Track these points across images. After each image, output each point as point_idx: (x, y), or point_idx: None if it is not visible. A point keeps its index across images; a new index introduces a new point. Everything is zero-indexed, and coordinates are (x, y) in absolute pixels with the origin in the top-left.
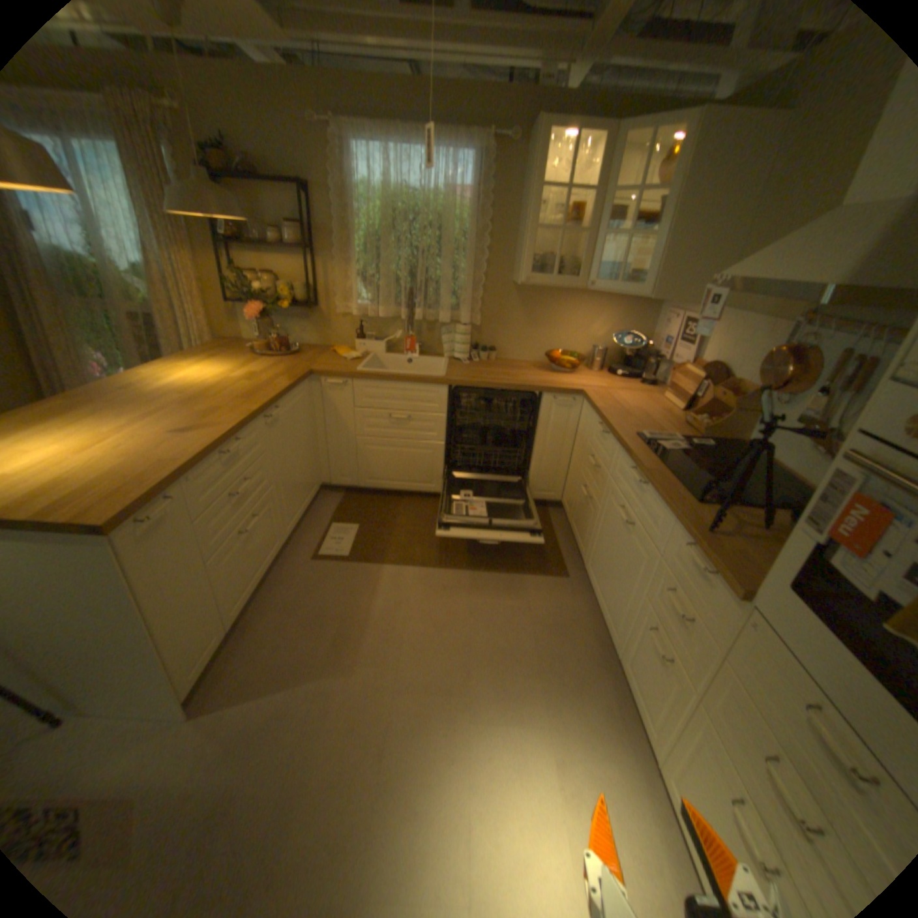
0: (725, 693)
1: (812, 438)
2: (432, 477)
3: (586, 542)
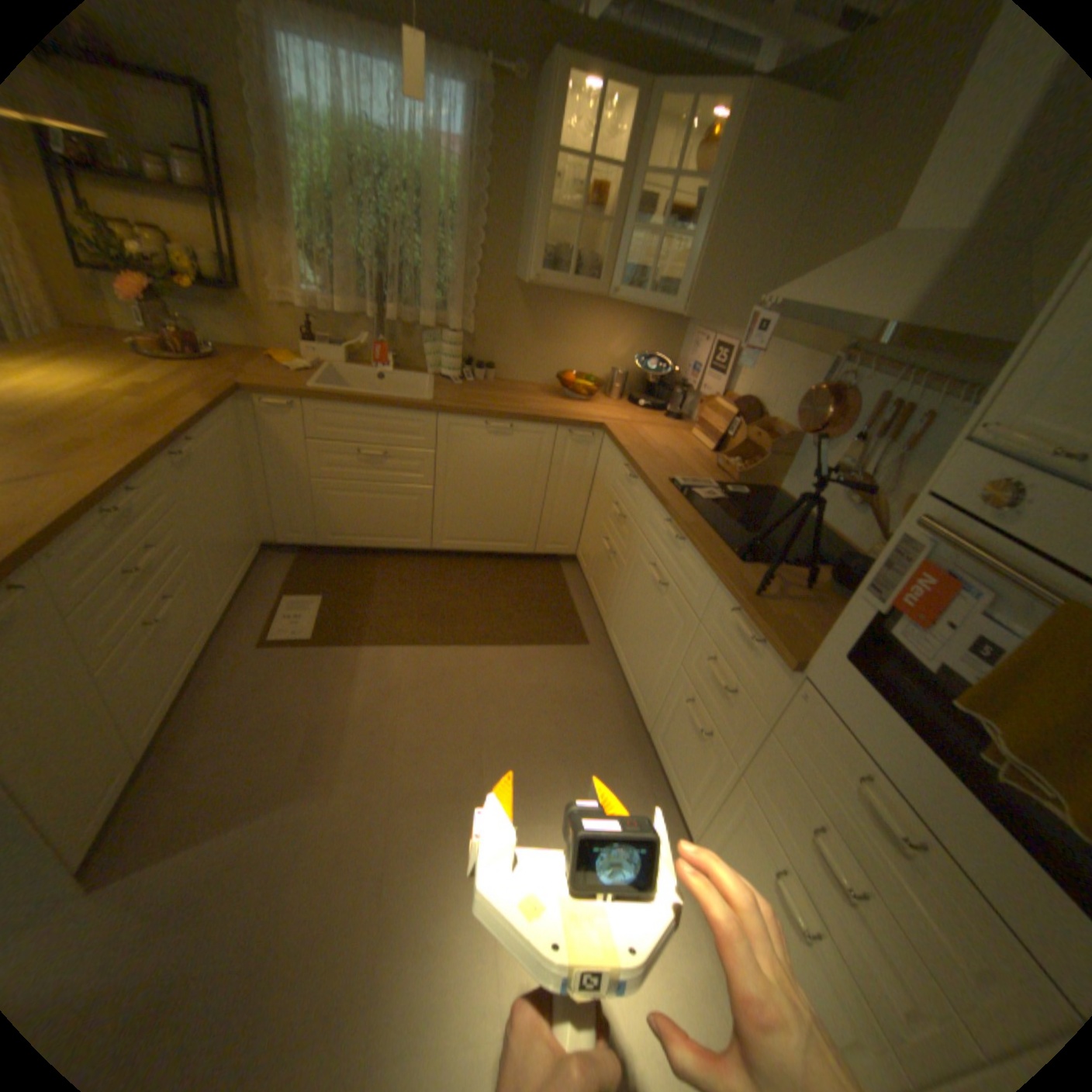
0: (770, 767)
1: (847, 488)
2: (418, 530)
3: (608, 603)
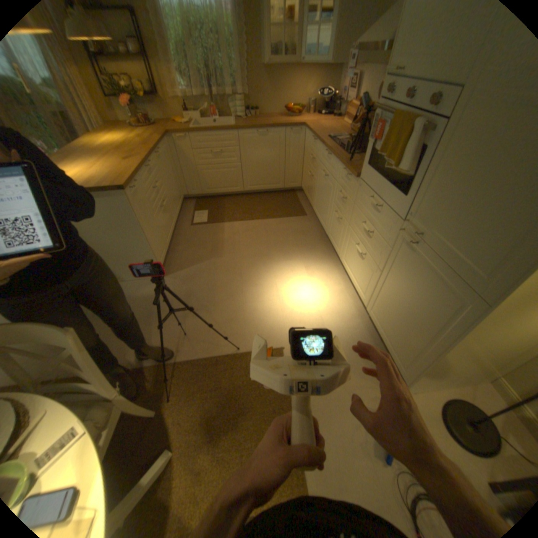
0: (353, 215)
1: None
2: (237, 183)
3: (312, 198)
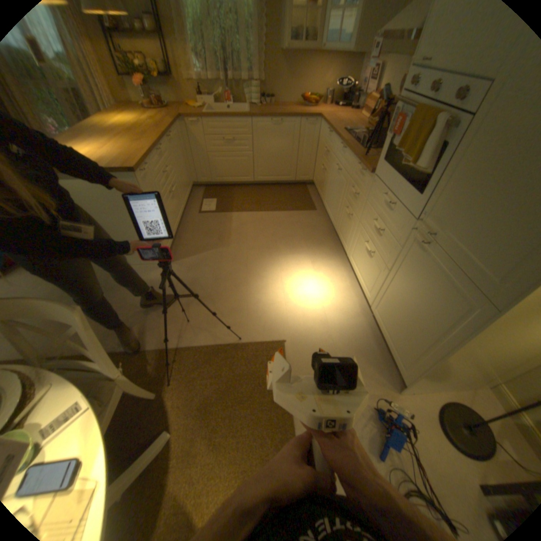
0: (365, 211)
1: None
2: (248, 173)
3: (323, 192)
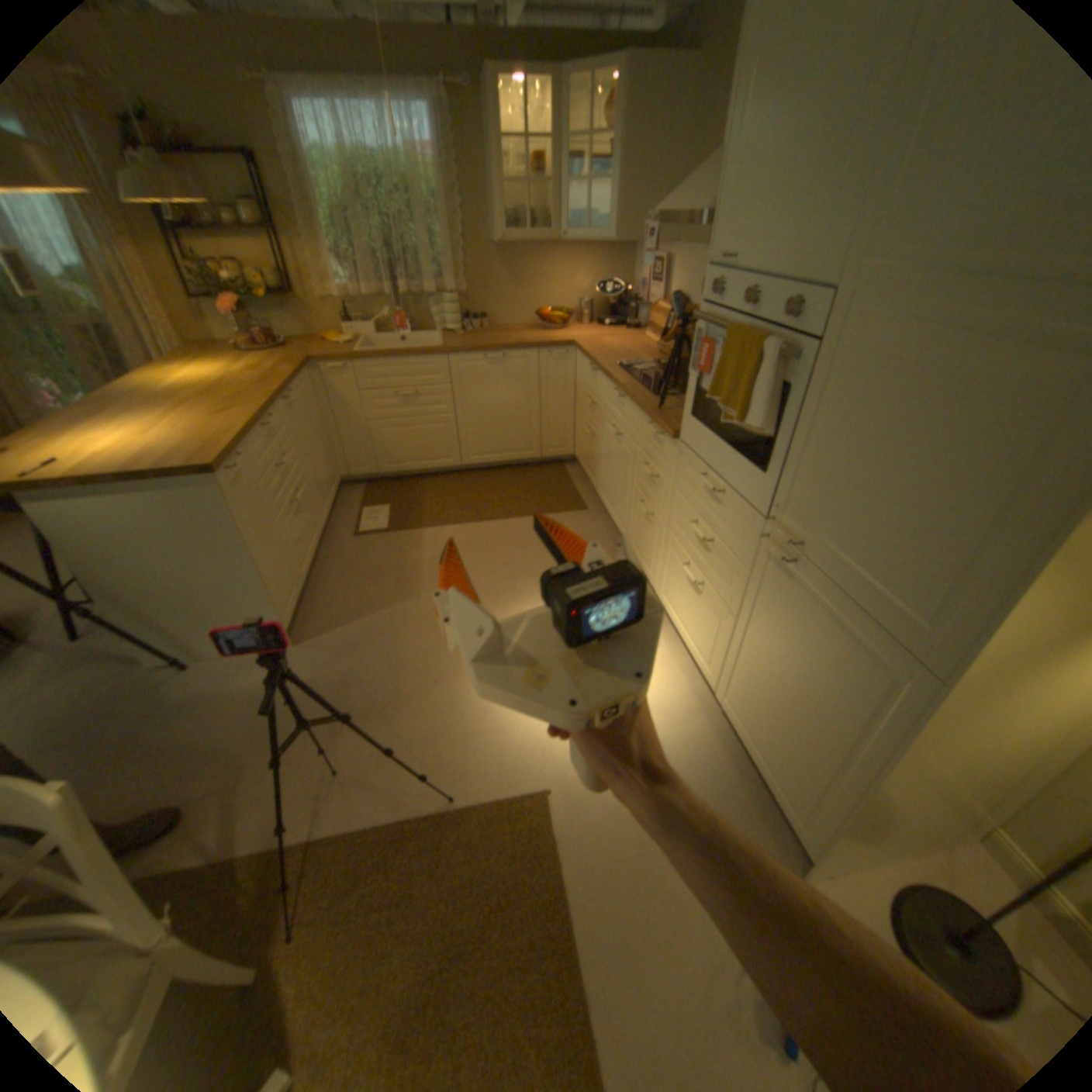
0: (675, 508)
1: None
2: (449, 451)
3: (596, 475)
